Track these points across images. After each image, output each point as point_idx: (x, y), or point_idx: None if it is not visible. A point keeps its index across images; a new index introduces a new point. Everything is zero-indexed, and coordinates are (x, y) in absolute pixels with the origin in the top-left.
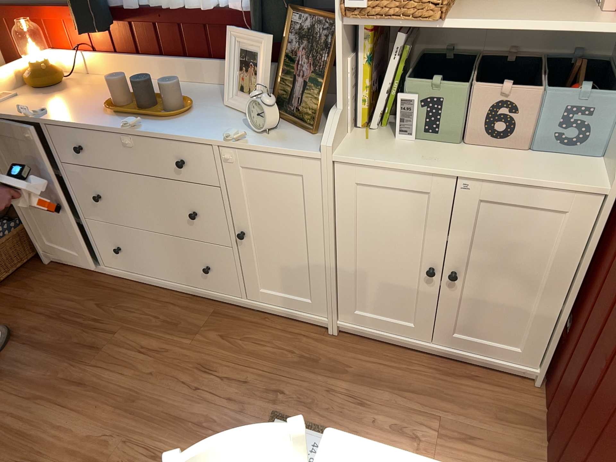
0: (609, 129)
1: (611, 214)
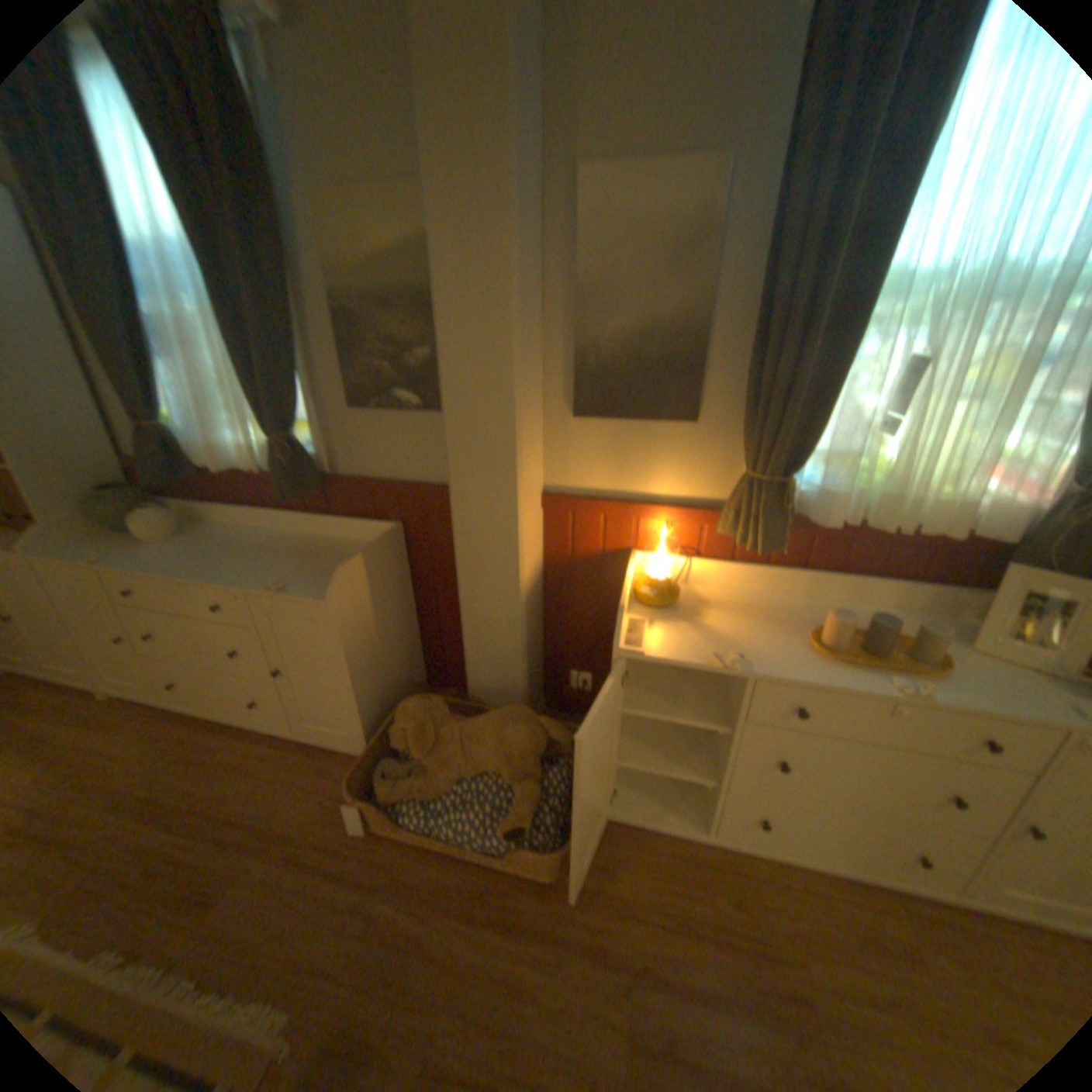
0: None
1: None
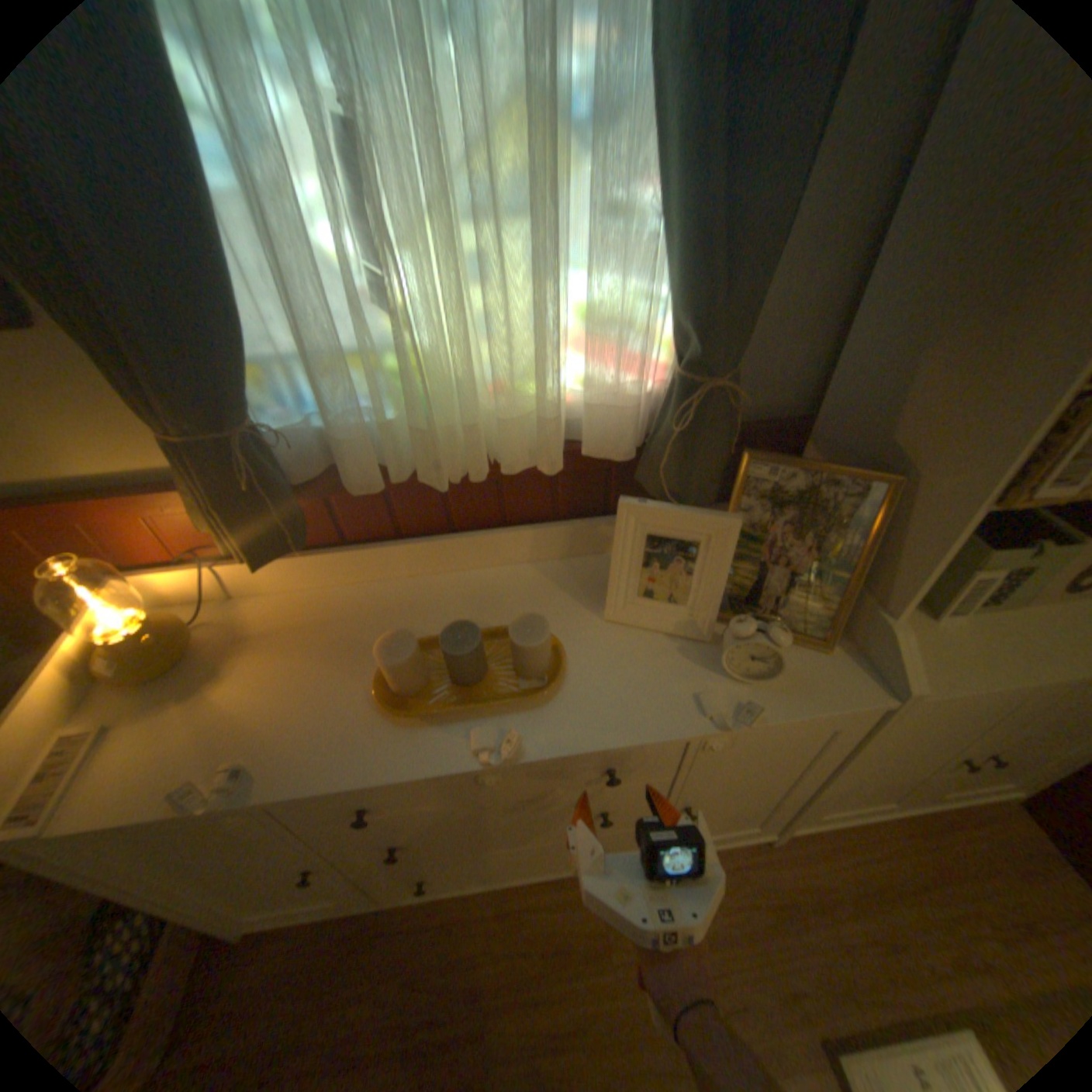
0: None
1: None
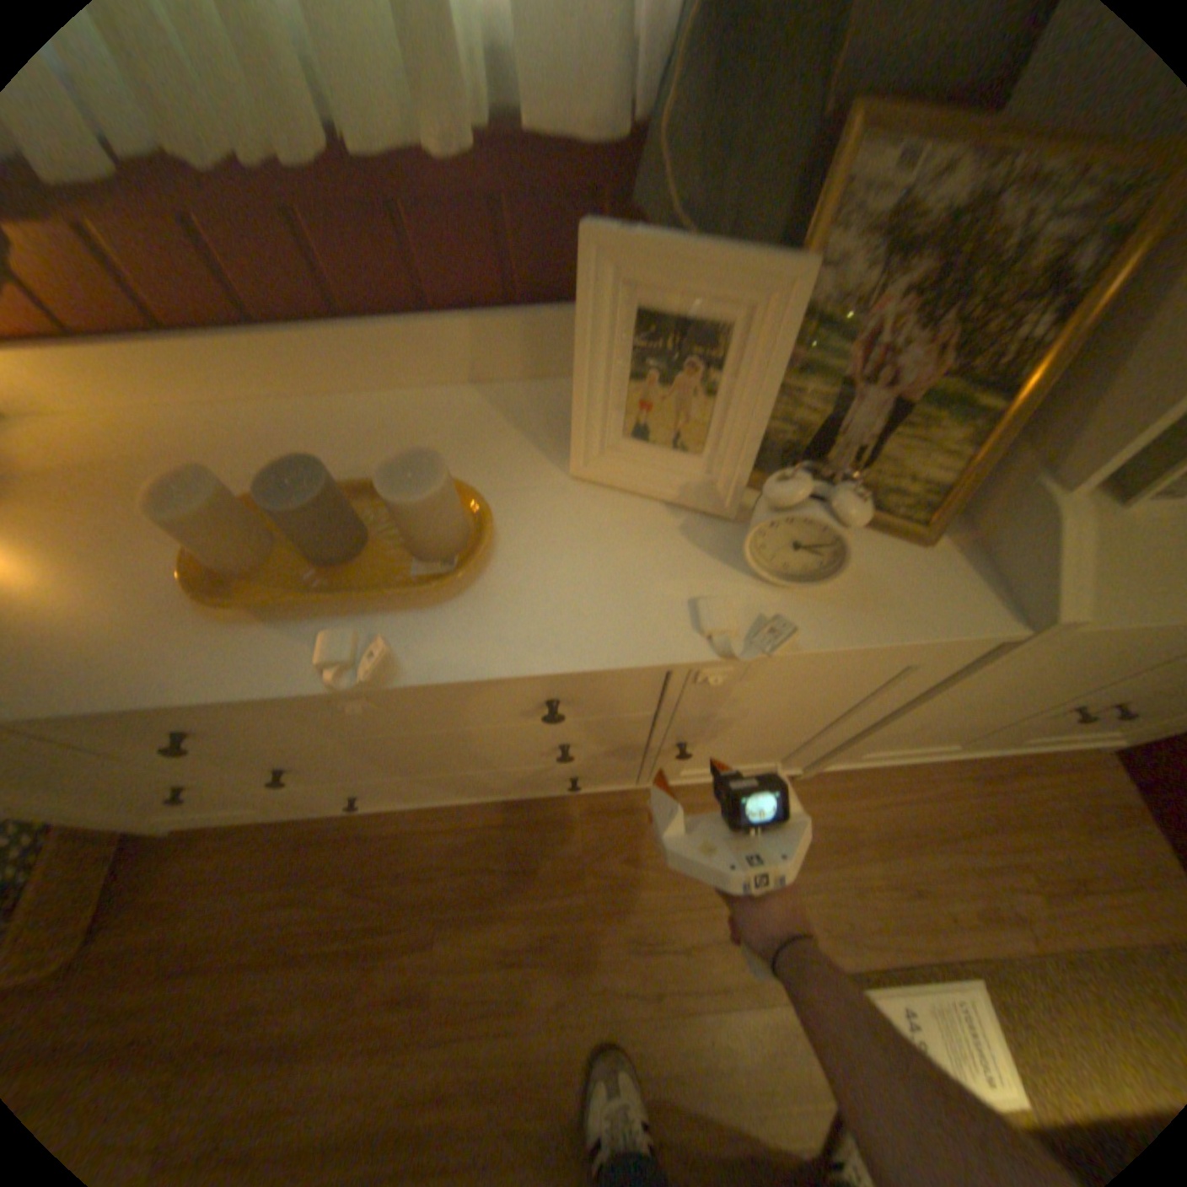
0: None
1: None
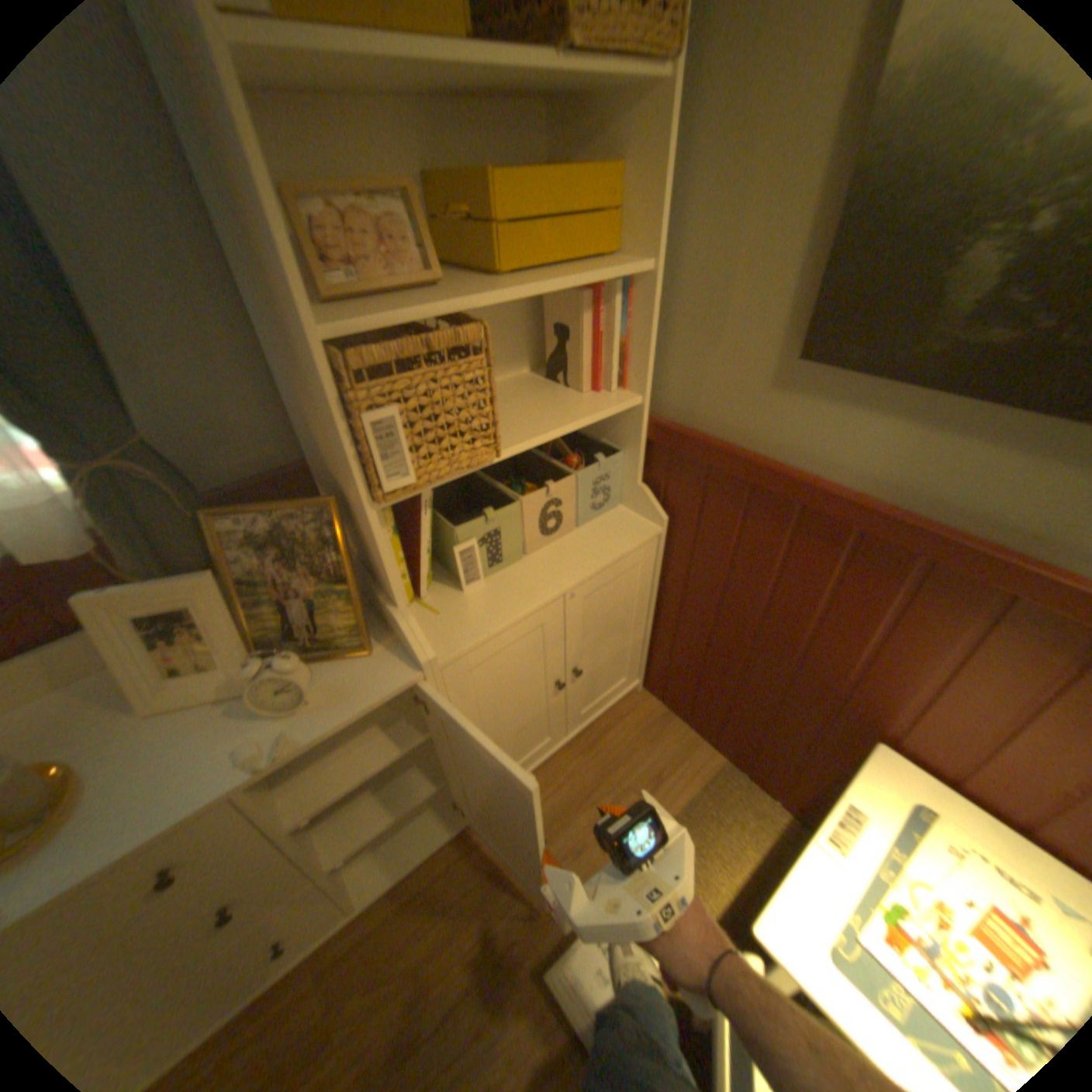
0: (626, 480)
1: (669, 544)
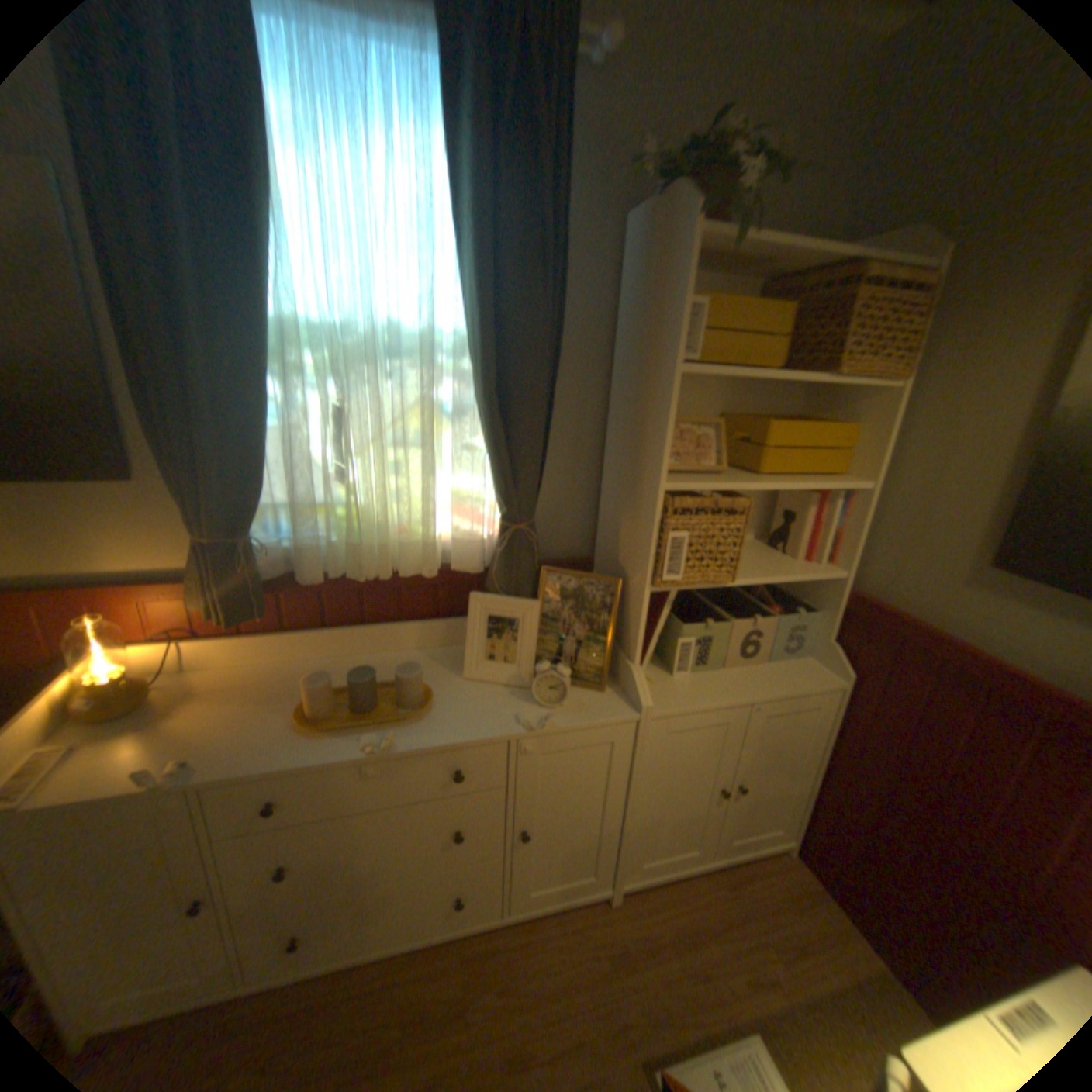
0: (821, 636)
1: (854, 702)
